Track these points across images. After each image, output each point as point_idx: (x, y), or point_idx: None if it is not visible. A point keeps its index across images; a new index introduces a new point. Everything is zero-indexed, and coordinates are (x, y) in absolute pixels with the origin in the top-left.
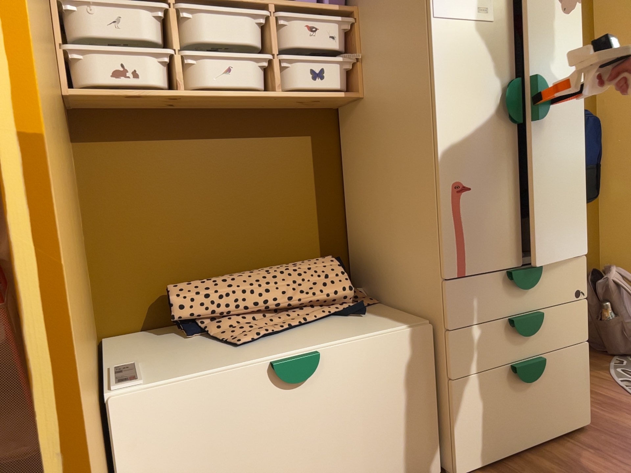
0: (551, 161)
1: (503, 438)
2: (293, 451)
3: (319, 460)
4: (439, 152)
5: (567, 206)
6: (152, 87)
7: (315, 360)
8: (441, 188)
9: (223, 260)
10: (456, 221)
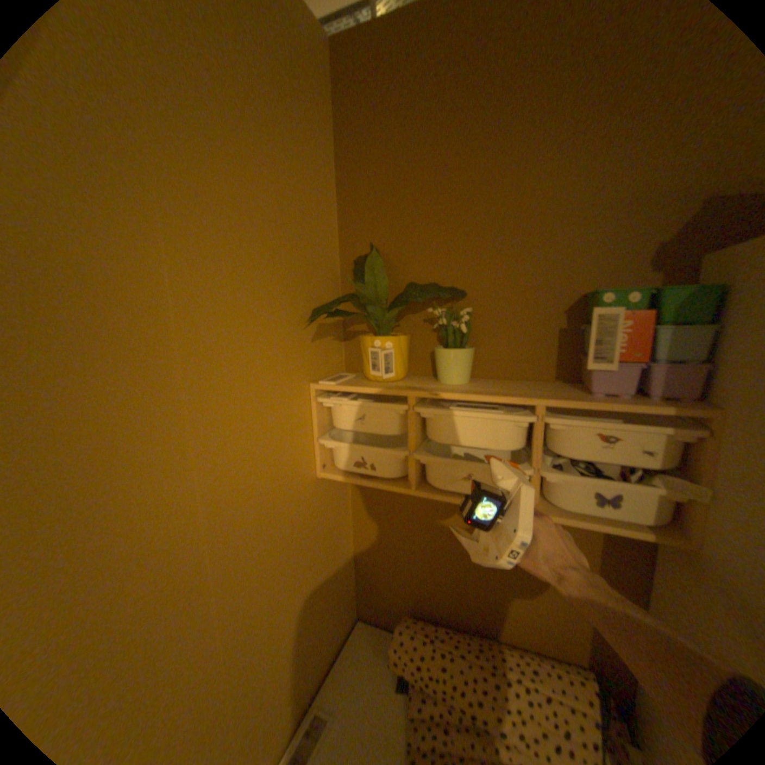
0: None
1: None
2: None
3: None
4: None
5: None
6: (389, 475)
7: None
8: None
9: (463, 609)
10: None
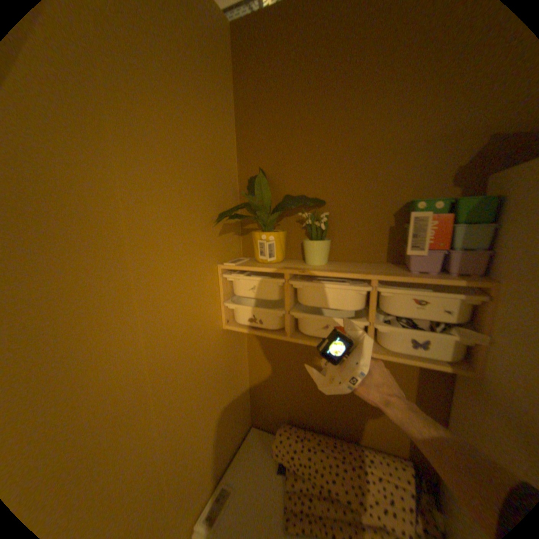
0: None
1: None
2: None
3: None
4: None
5: None
6: (272, 328)
7: None
8: None
9: (324, 420)
10: None
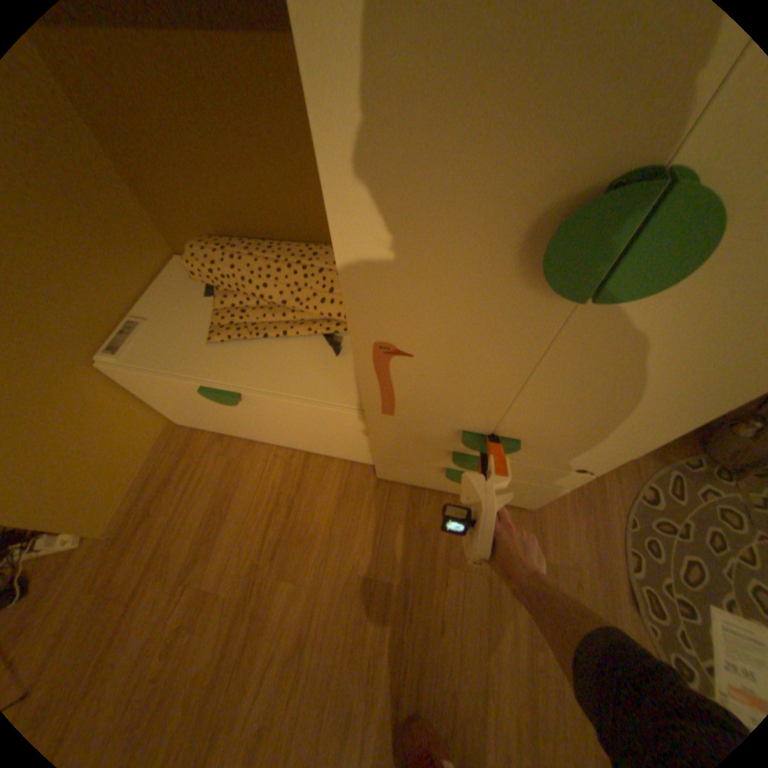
0: (652, 367)
1: (425, 483)
2: (245, 421)
3: (267, 430)
4: (348, 295)
5: (637, 421)
6: None
7: (233, 400)
8: (355, 338)
9: (255, 217)
10: (381, 377)
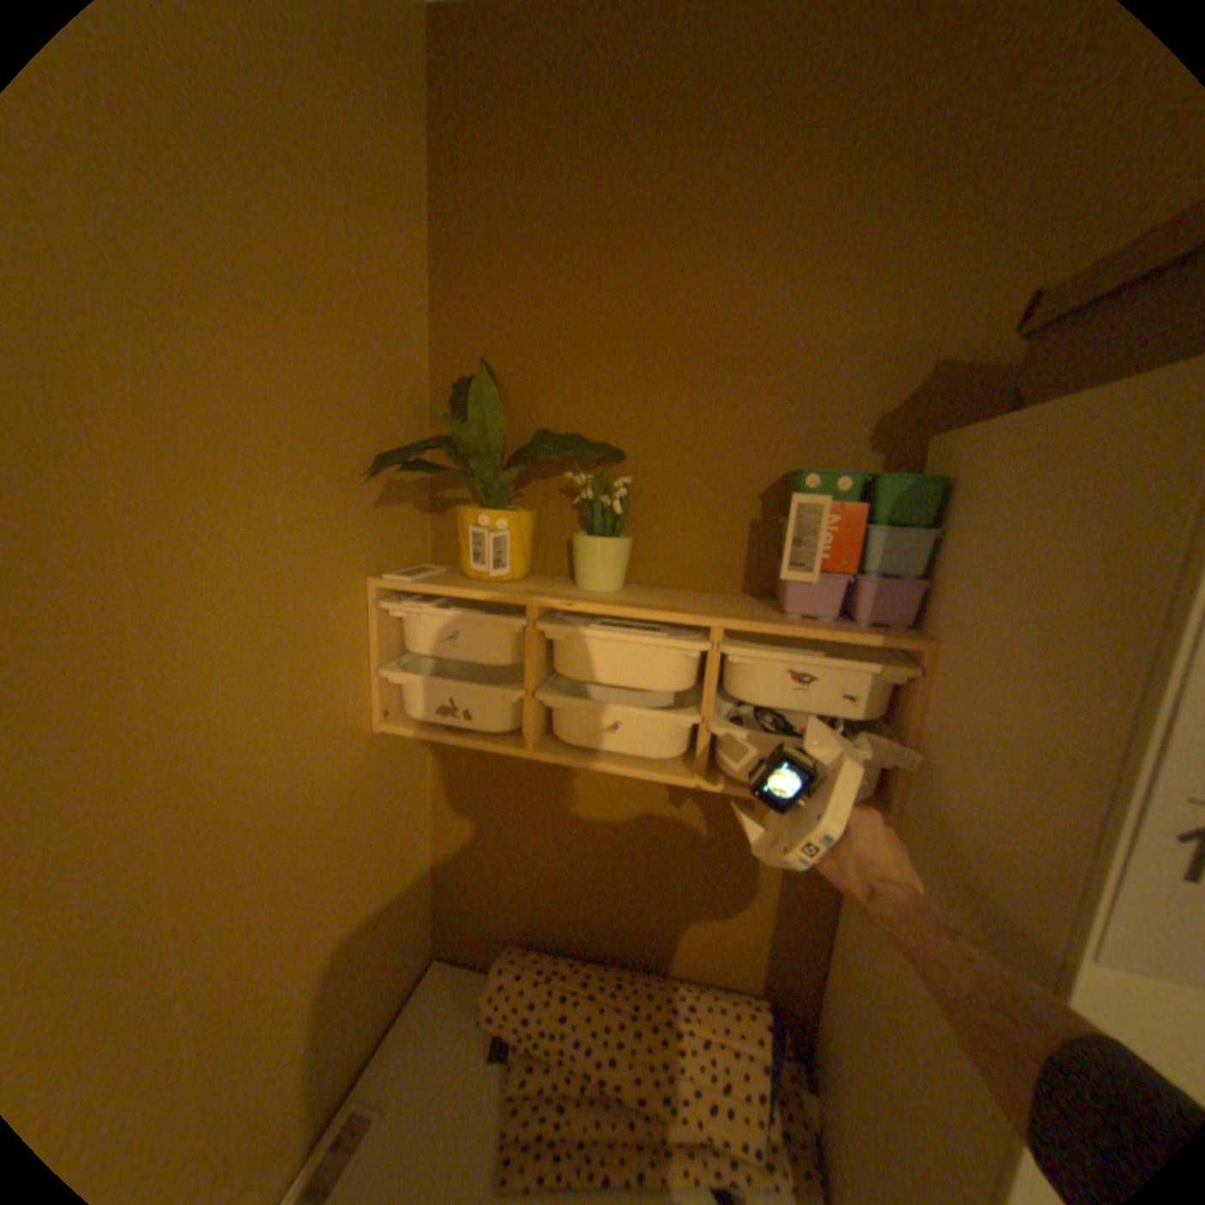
0: None
1: None
2: None
3: None
4: None
5: None
6: (492, 729)
7: None
8: None
9: (597, 929)
10: None
